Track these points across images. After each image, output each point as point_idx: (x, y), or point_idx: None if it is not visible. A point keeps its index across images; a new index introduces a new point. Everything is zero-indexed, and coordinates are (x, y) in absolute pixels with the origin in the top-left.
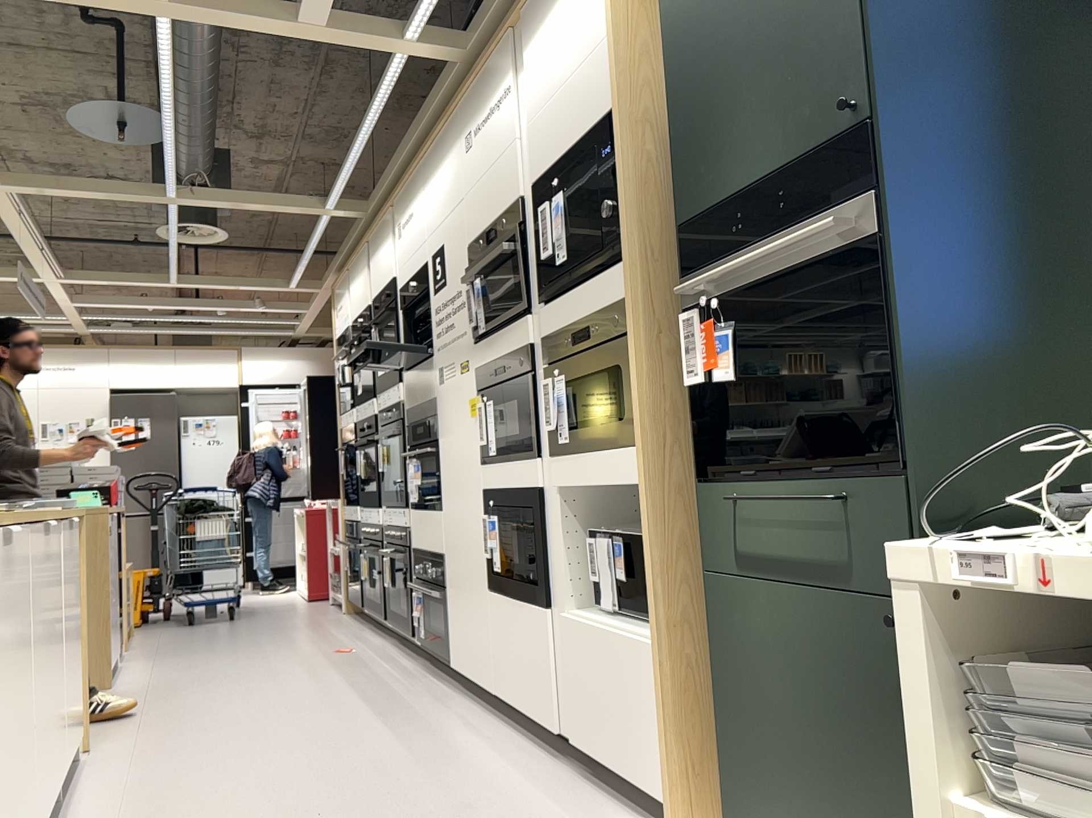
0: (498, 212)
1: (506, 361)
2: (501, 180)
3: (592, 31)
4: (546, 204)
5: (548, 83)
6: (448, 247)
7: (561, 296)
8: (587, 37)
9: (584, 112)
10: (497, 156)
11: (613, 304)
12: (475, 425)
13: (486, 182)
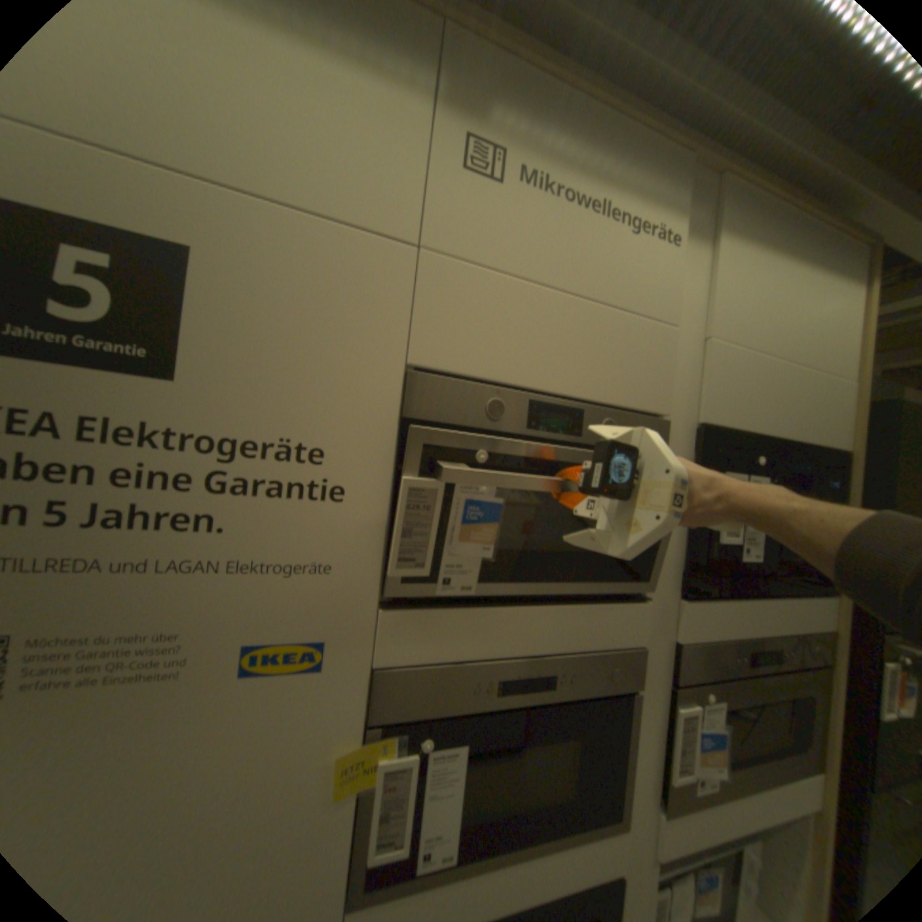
0: (584, 391)
1: (555, 670)
2: (613, 348)
3: (838, 352)
4: (744, 476)
5: (763, 325)
6: (227, 282)
7: (714, 595)
8: (831, 350)
9: (814, 420)
10: (608, 296)
11: (813, 635)
12: (319, 817)
13: (551, 305)
